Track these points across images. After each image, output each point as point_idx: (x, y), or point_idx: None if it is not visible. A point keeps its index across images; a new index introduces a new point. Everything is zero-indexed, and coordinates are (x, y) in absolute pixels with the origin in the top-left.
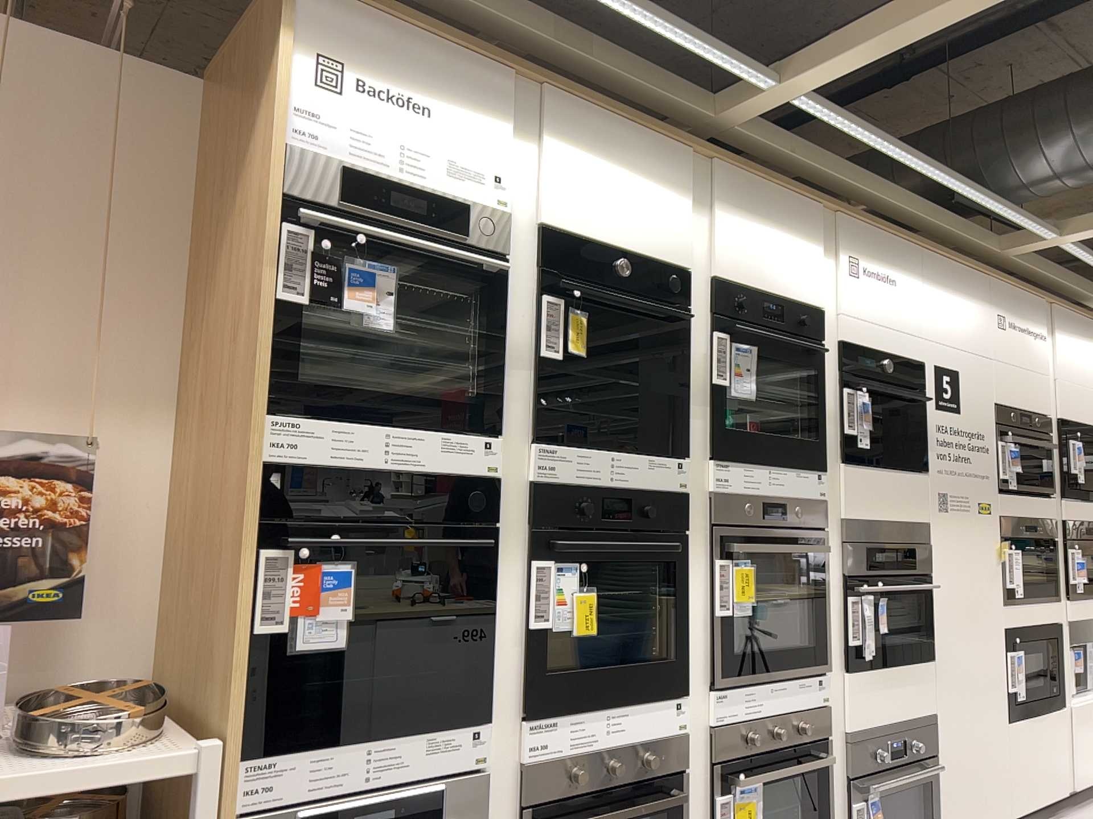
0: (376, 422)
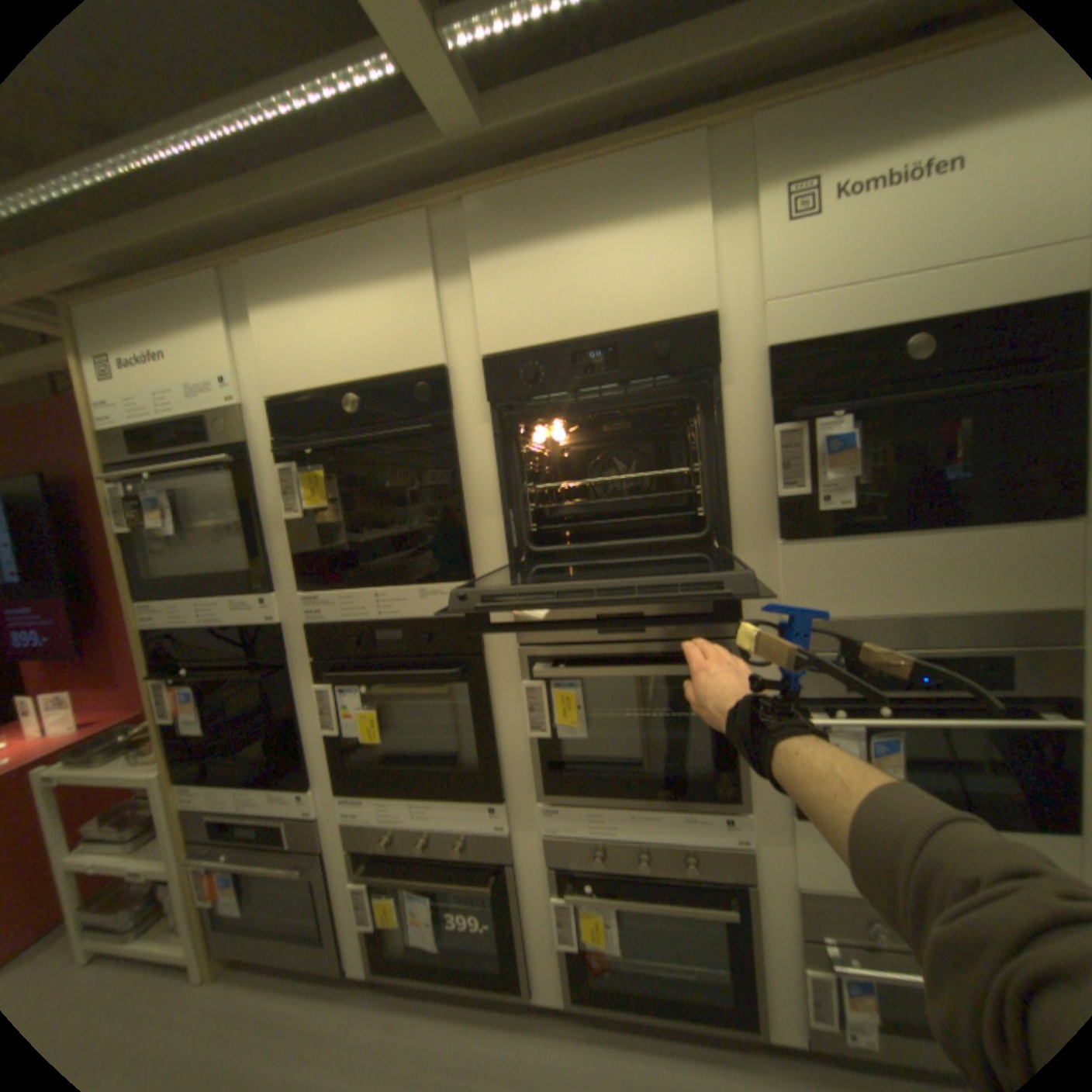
0: (180, 600)
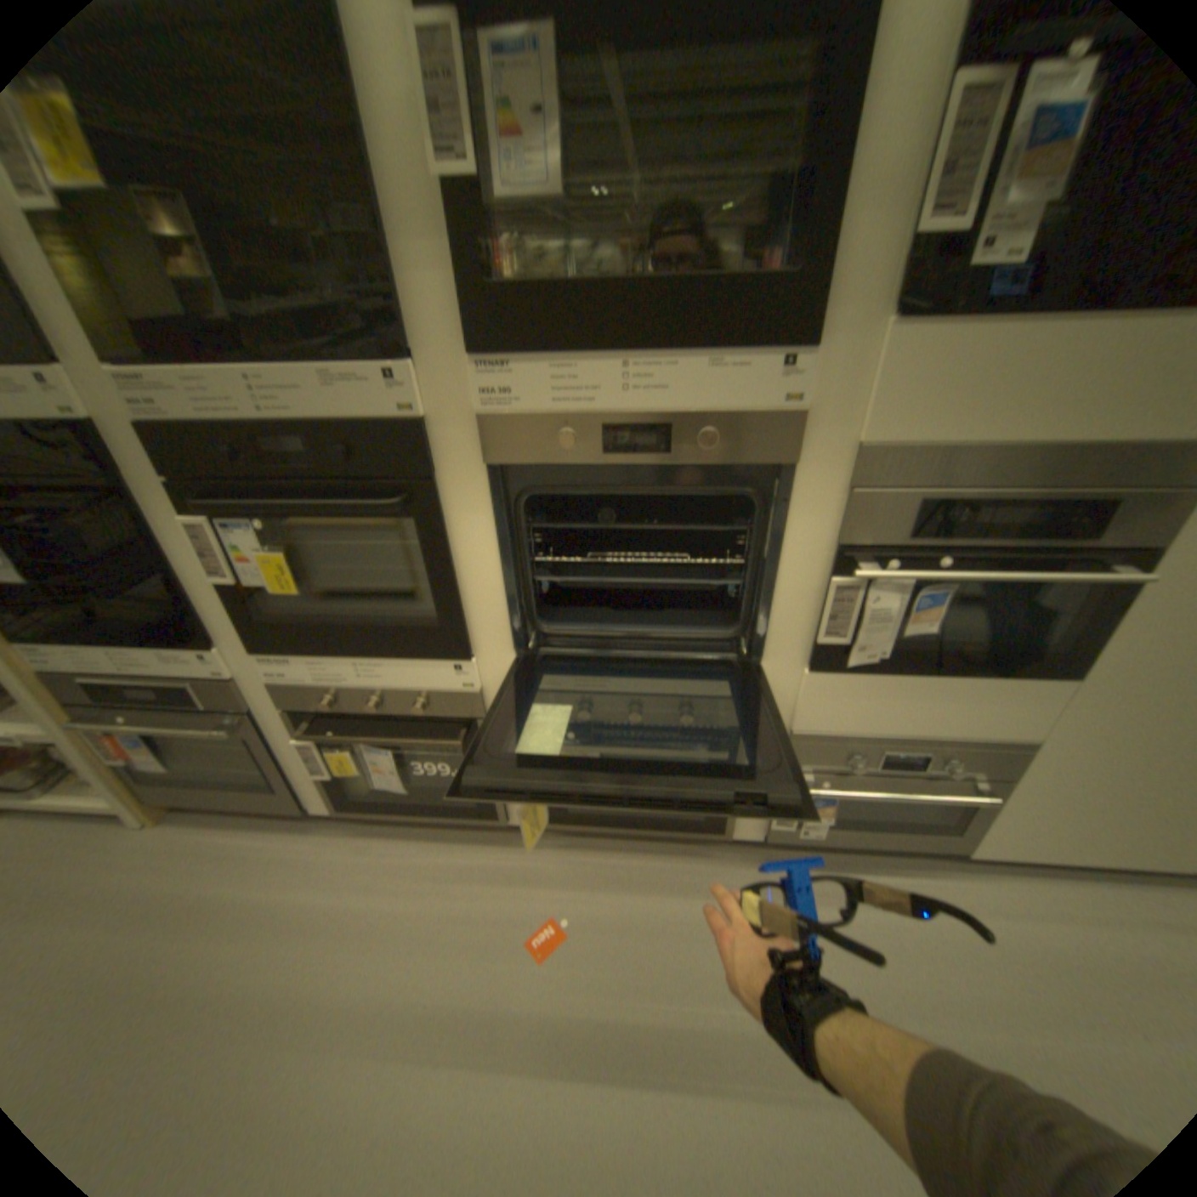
0: None
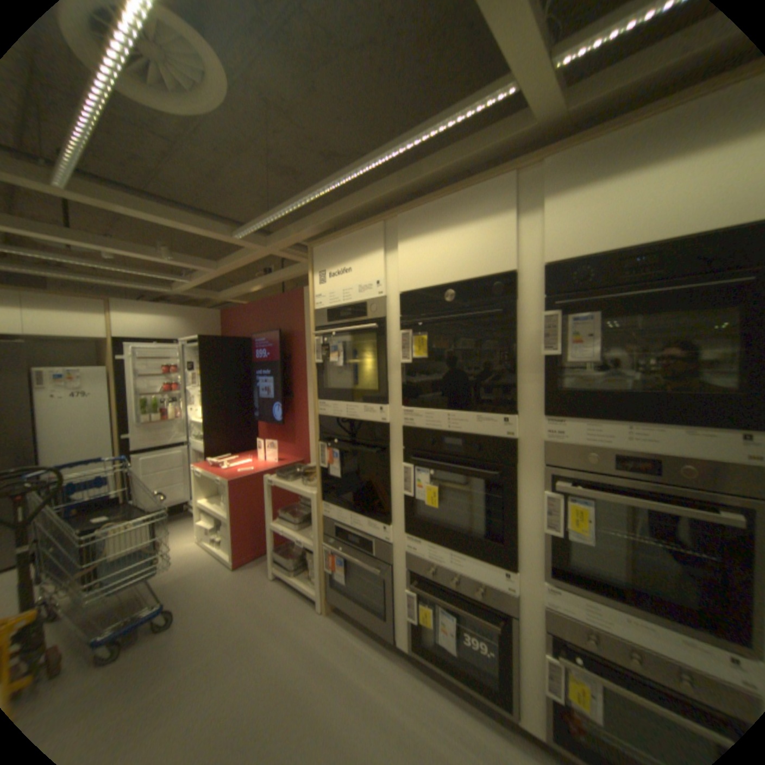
0: (340, 402)
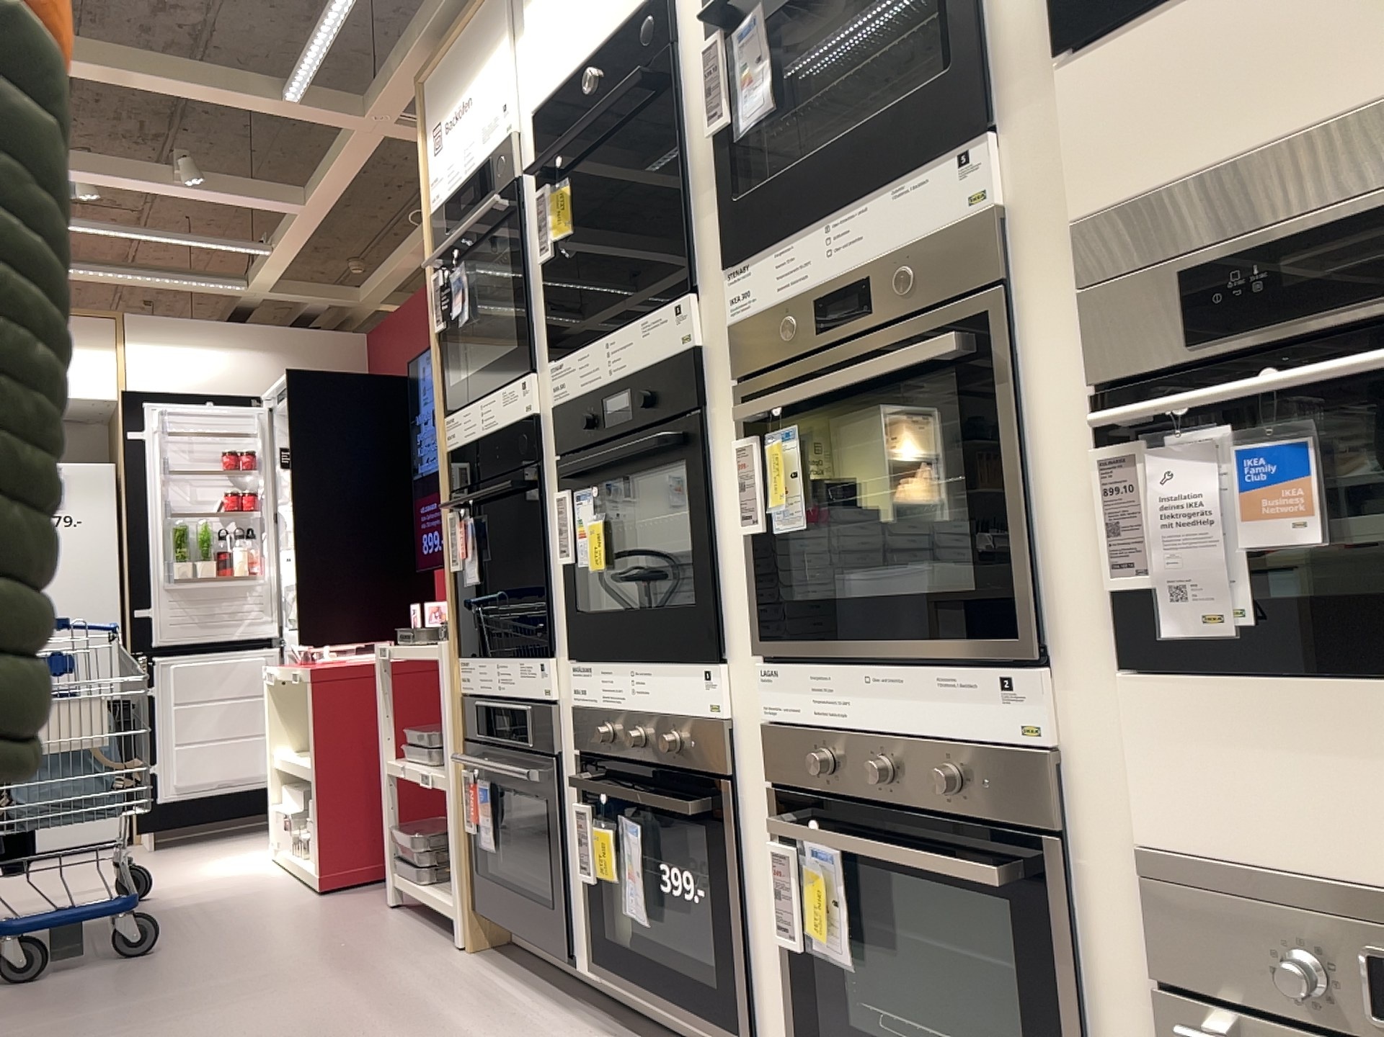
0: (471, 401)
